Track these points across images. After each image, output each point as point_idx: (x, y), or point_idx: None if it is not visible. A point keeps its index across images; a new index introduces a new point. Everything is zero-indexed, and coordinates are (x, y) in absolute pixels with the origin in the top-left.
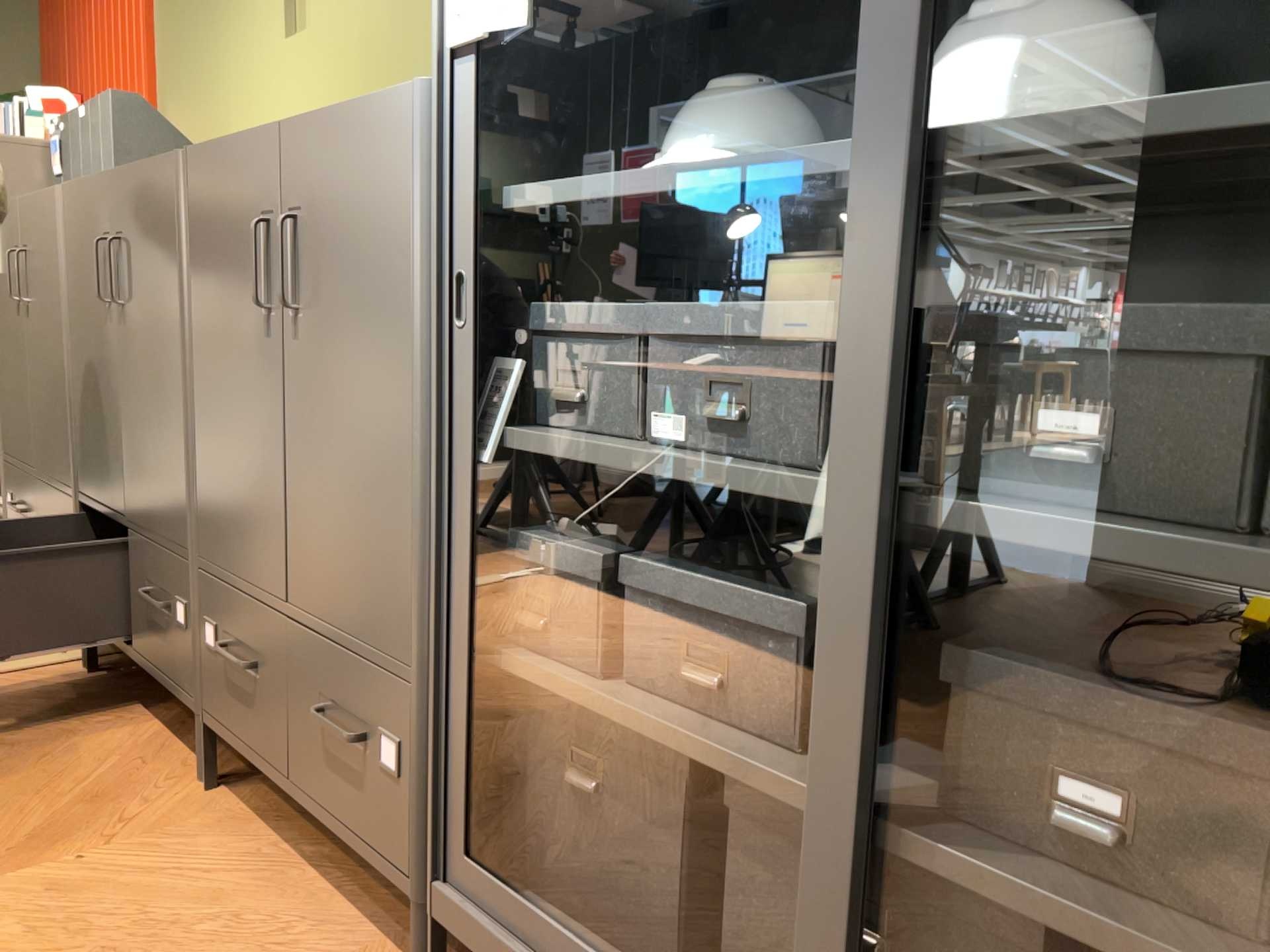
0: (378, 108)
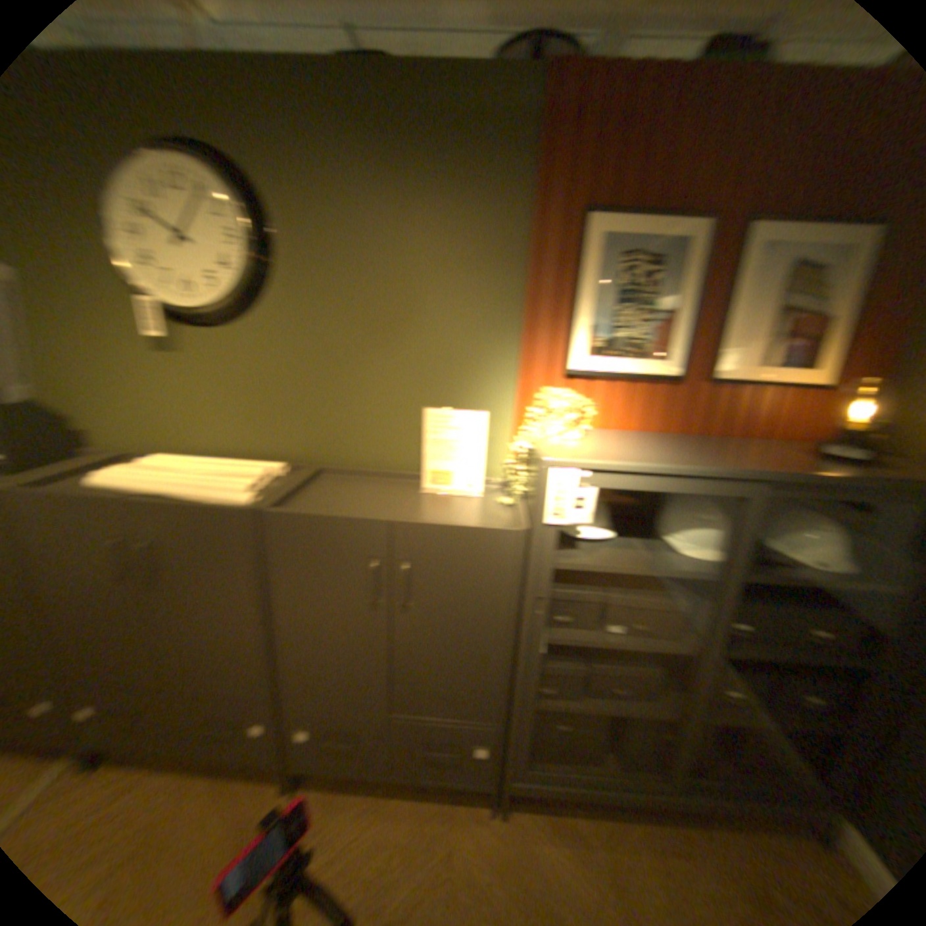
0: (488, 533)
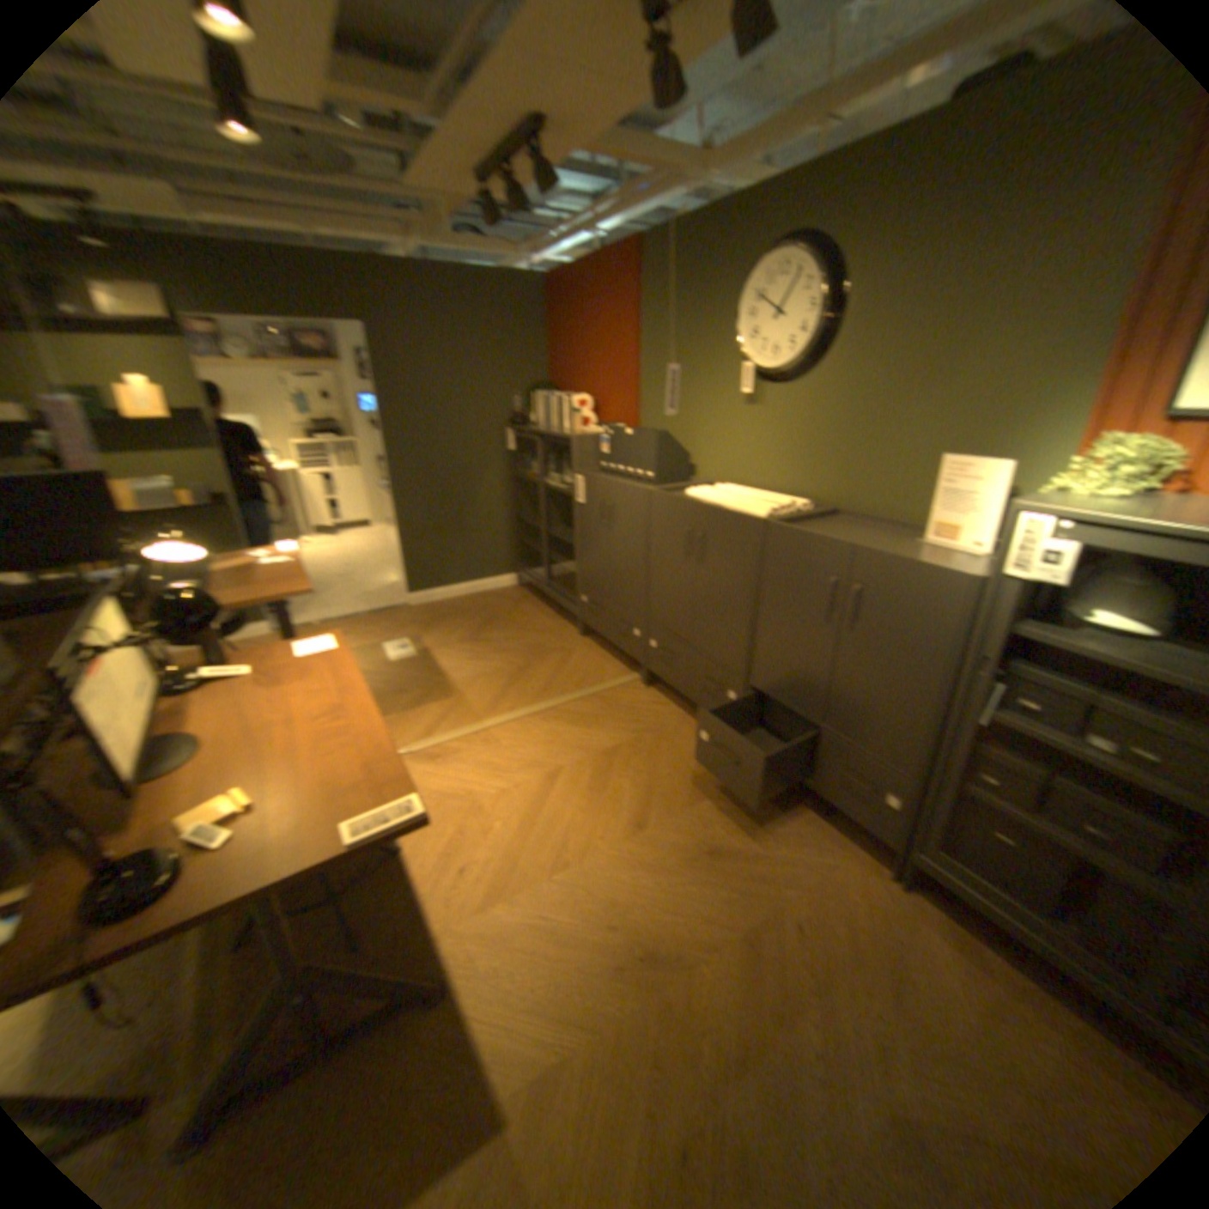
0: (940, 573)
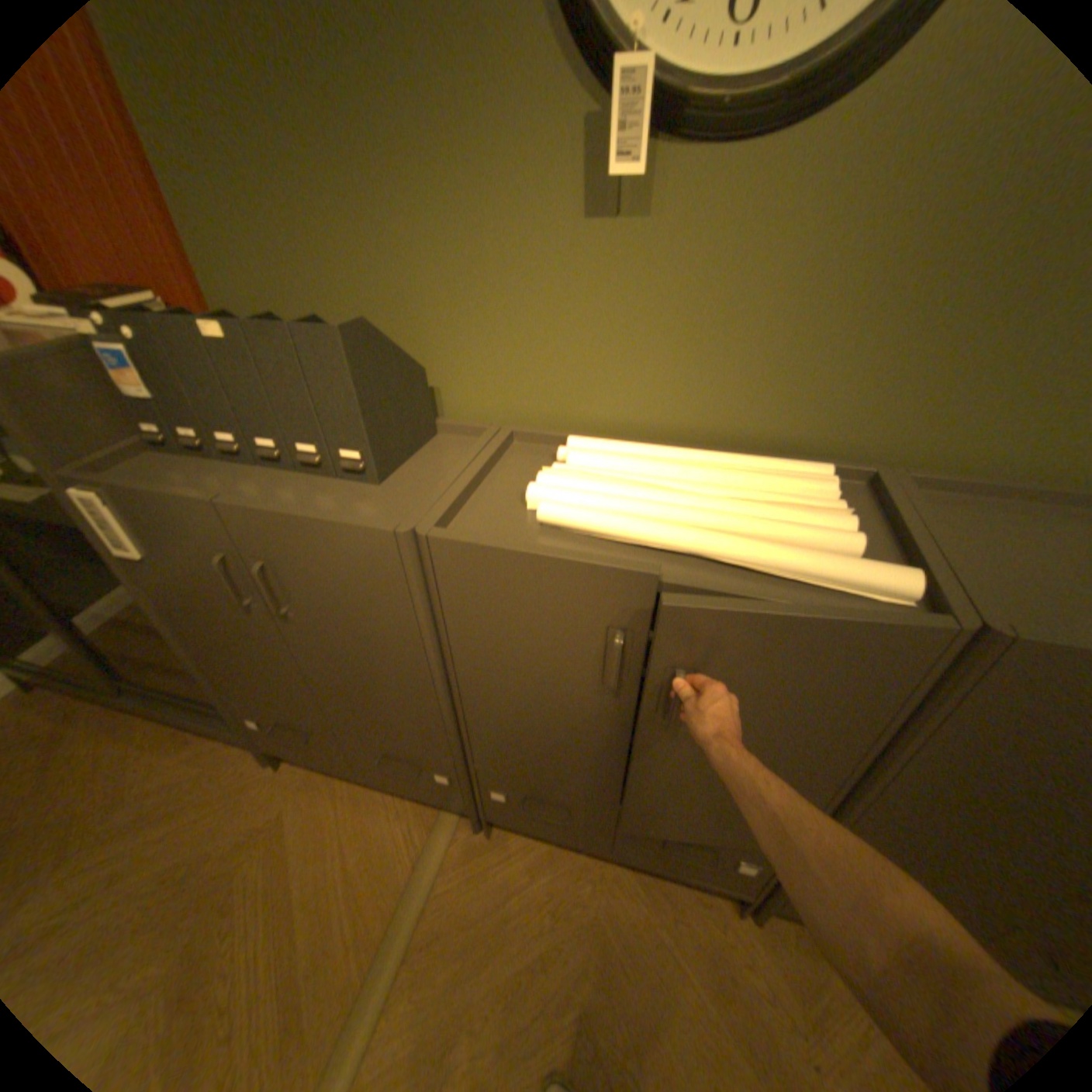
0: None
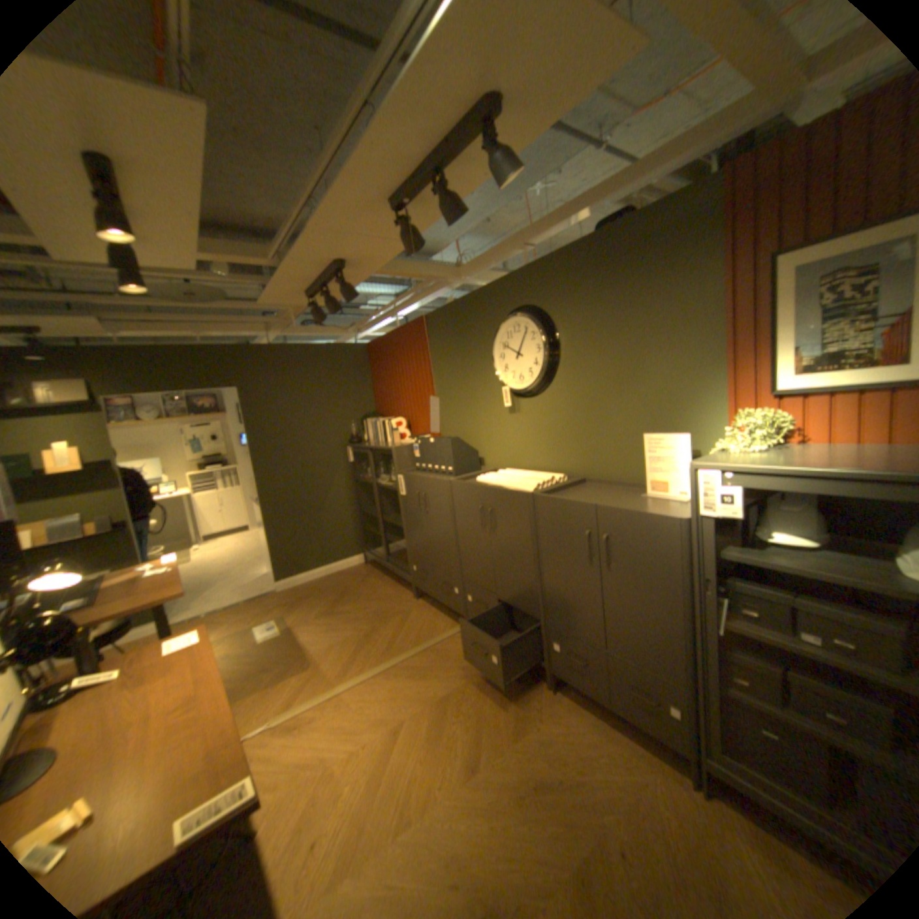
0: (658, 520)
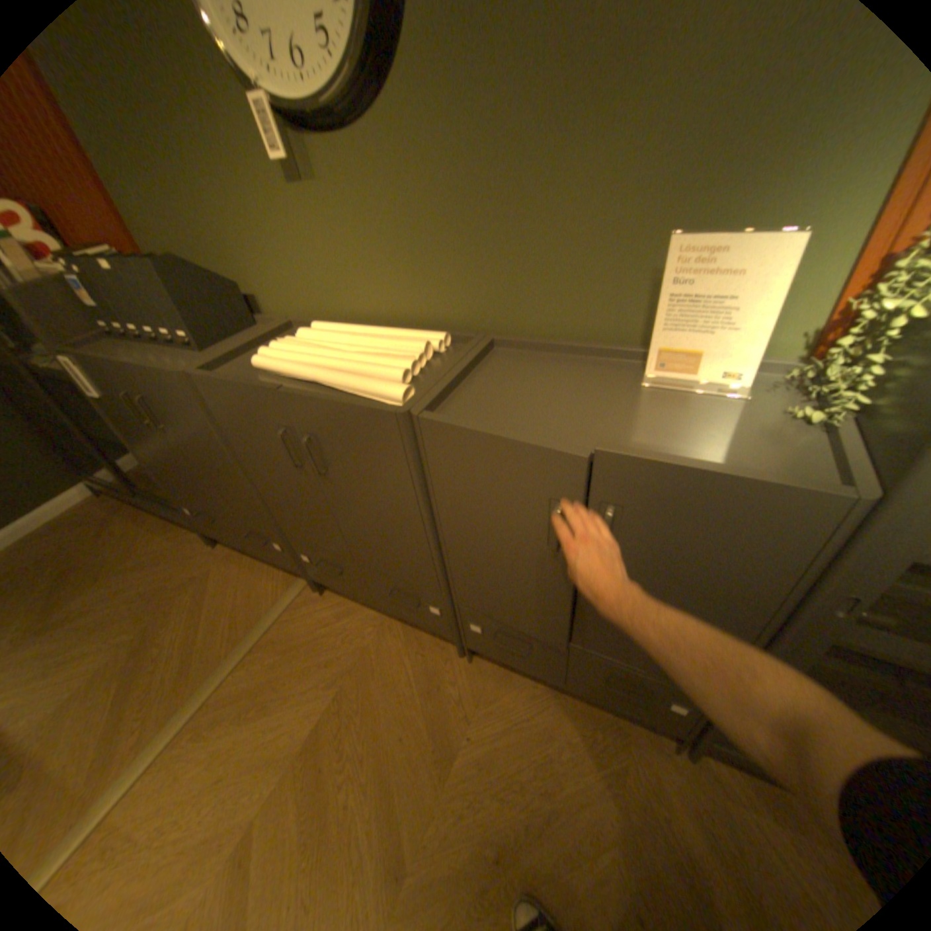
0: (782, 495)
